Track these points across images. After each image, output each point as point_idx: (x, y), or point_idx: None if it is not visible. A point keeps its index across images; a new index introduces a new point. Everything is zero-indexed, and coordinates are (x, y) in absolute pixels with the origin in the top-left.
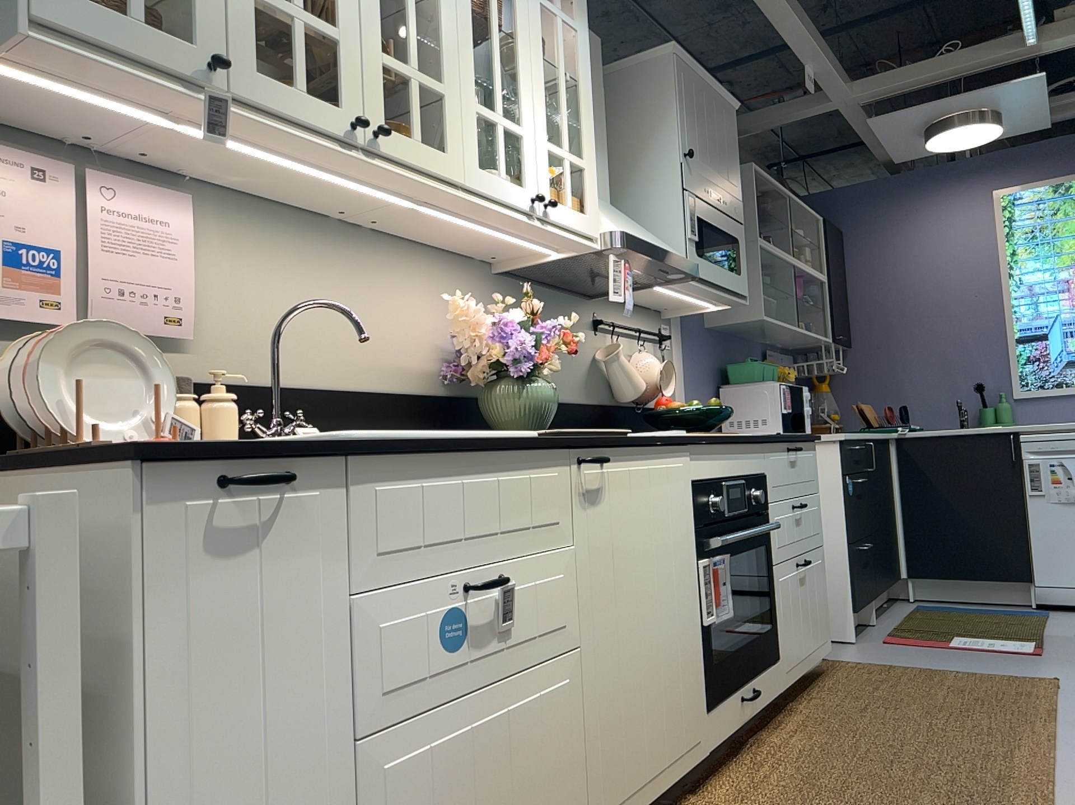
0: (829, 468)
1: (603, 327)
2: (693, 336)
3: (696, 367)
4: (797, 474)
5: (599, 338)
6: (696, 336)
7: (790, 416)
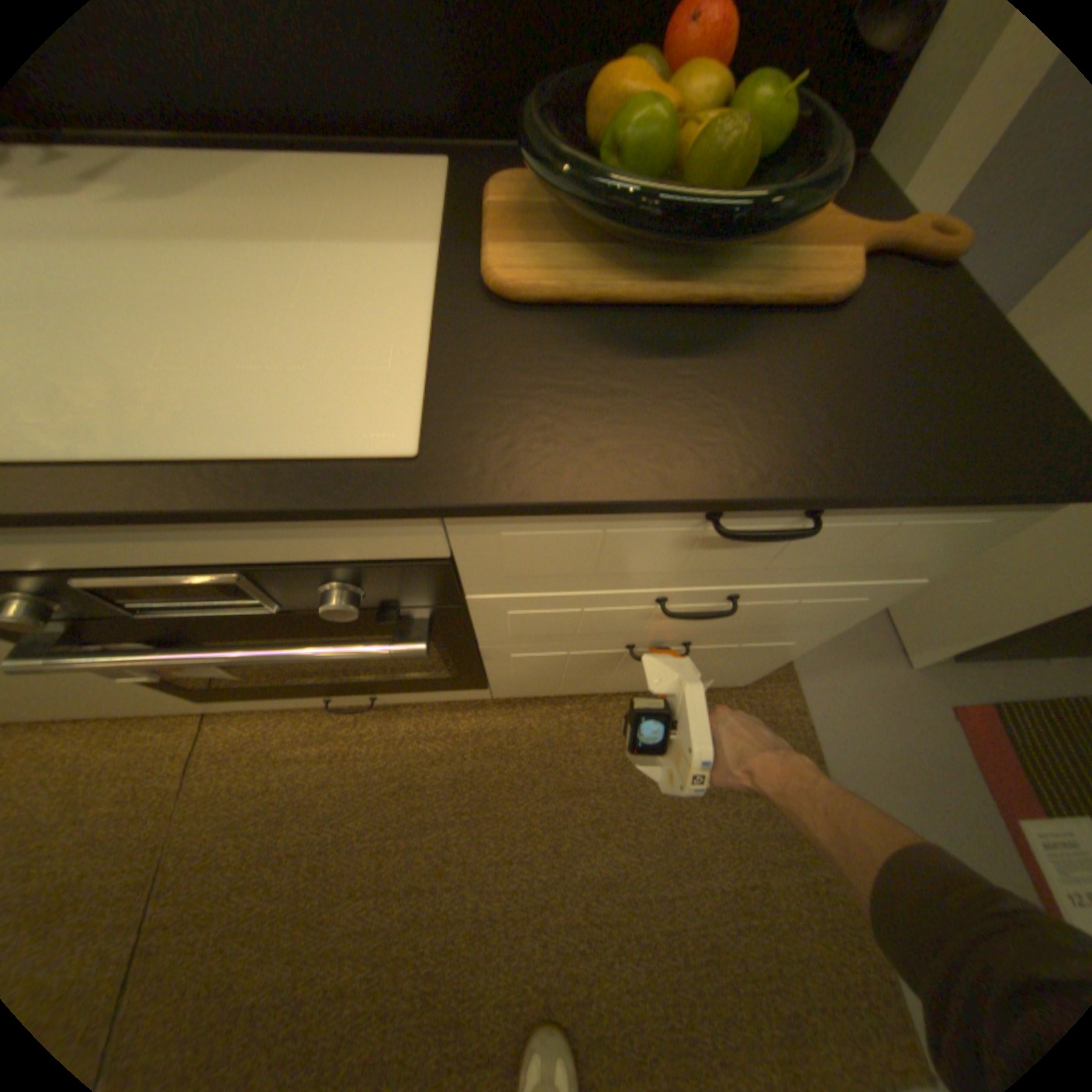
0: None
1: None
2: None
3: None
4: (746, 558)
5: None
6: None
7: None
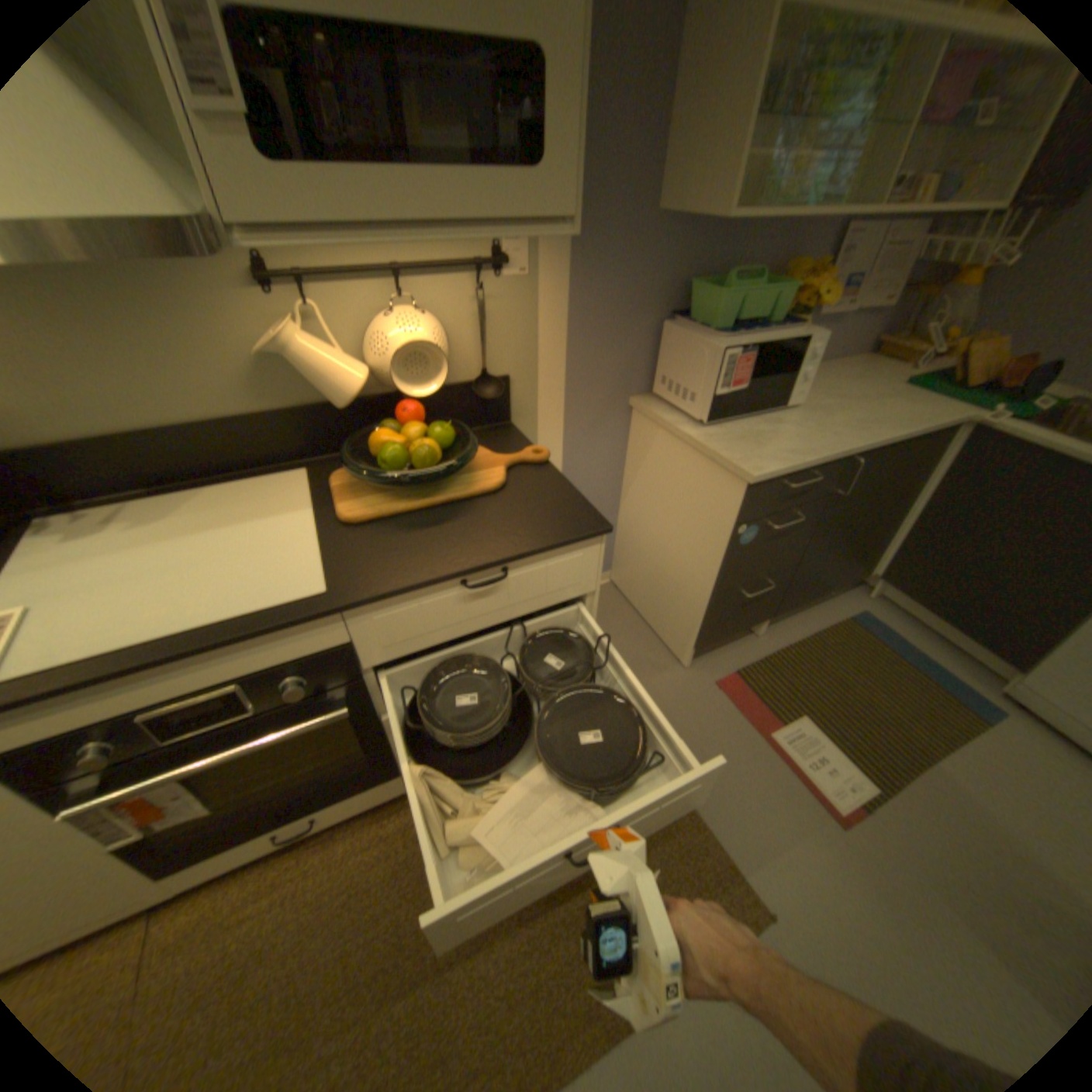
0: (725, 504)
1: (284, 274)
2: (604, 234)
3: (599, 292)
4: (495, 601)
5: (274, 298)
6: (614, 233)
7: (732, 395)
